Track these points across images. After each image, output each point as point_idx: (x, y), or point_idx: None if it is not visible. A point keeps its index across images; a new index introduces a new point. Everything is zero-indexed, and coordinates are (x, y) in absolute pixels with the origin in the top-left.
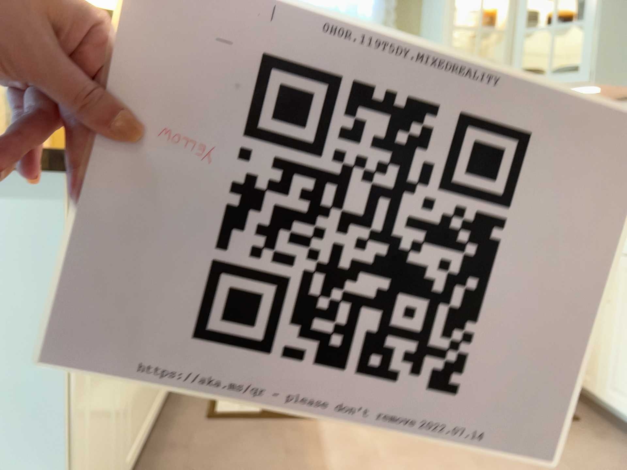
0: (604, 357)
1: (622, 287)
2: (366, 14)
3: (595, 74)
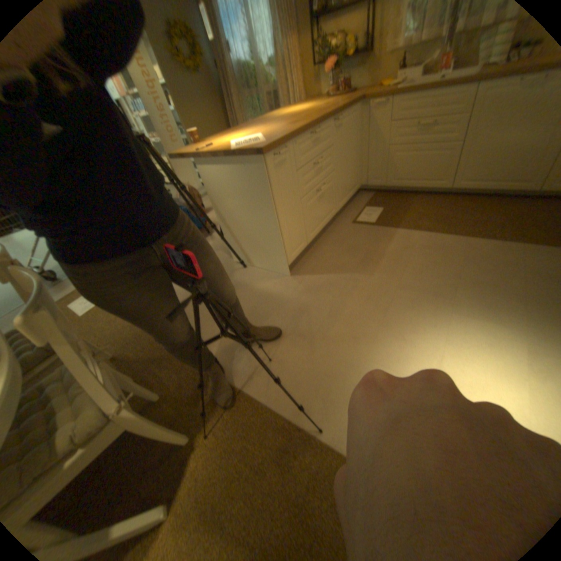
0: None
1: None
2: None
3: None
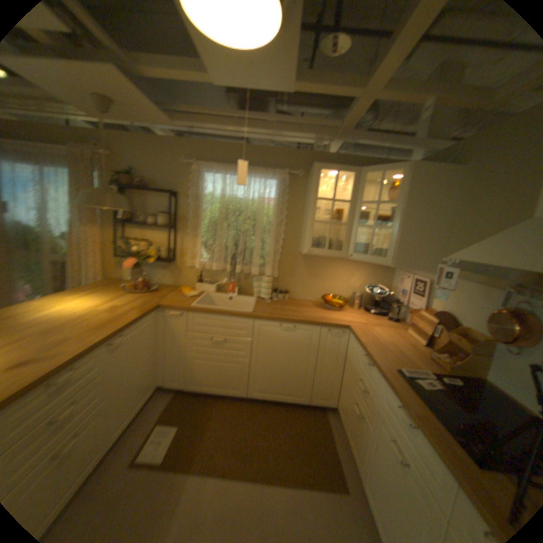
0: (365, 460)
1: (376, 427)
2: (268, 207)
3: (393, 263)
